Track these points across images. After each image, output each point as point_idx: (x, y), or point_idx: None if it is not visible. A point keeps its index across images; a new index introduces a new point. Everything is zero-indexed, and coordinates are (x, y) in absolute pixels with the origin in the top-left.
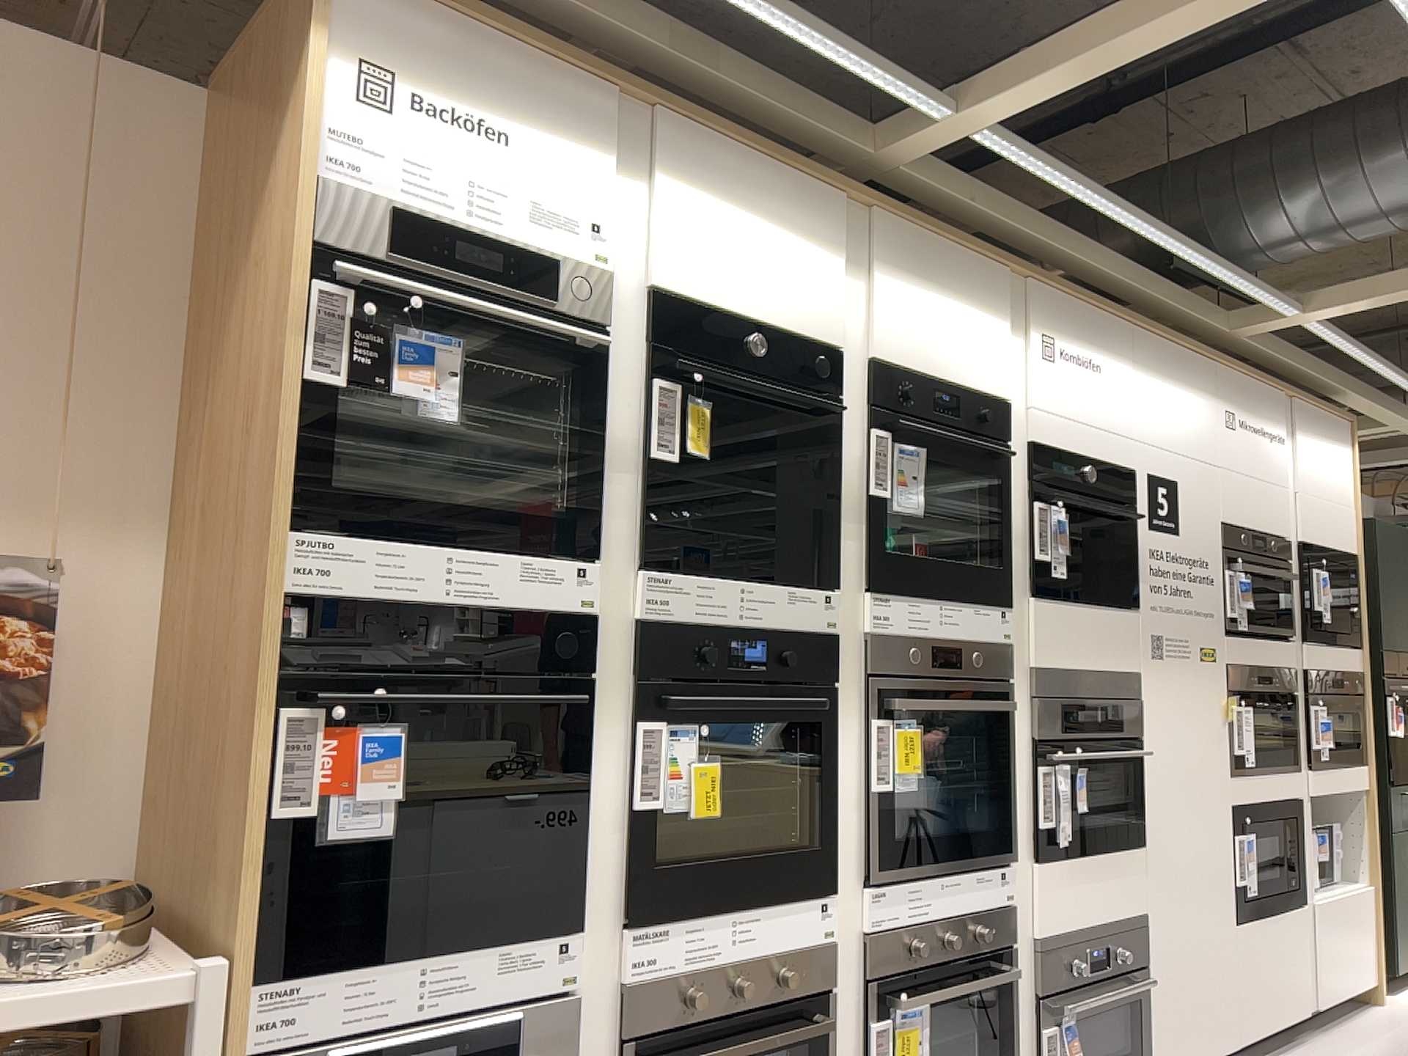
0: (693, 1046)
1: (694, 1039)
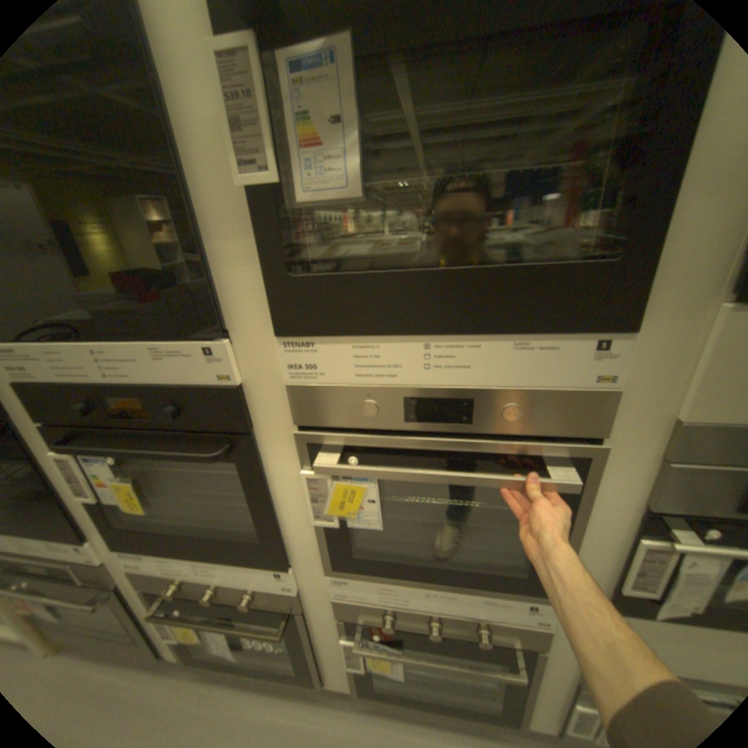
0: (177, 618)
1: (188, 611)
